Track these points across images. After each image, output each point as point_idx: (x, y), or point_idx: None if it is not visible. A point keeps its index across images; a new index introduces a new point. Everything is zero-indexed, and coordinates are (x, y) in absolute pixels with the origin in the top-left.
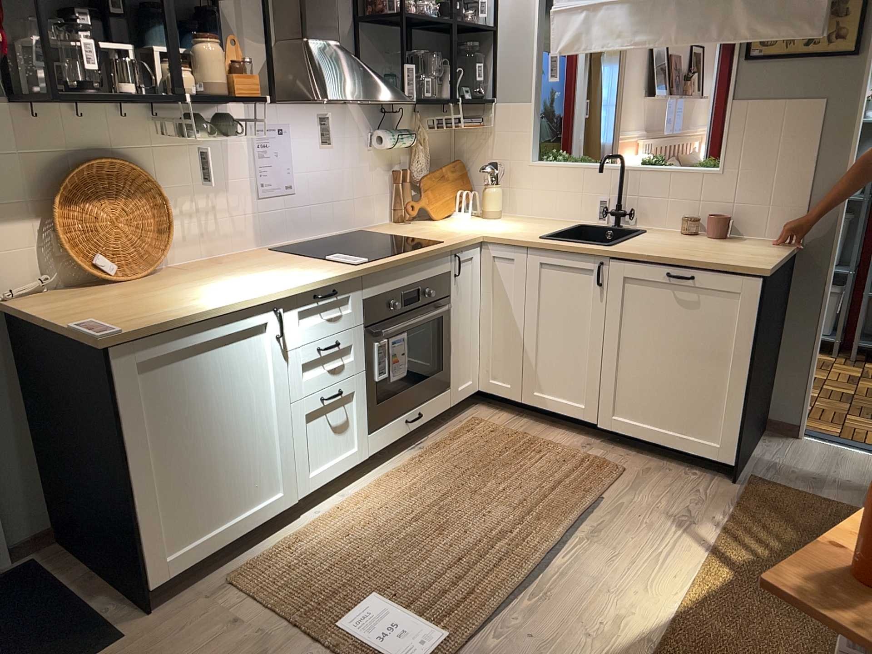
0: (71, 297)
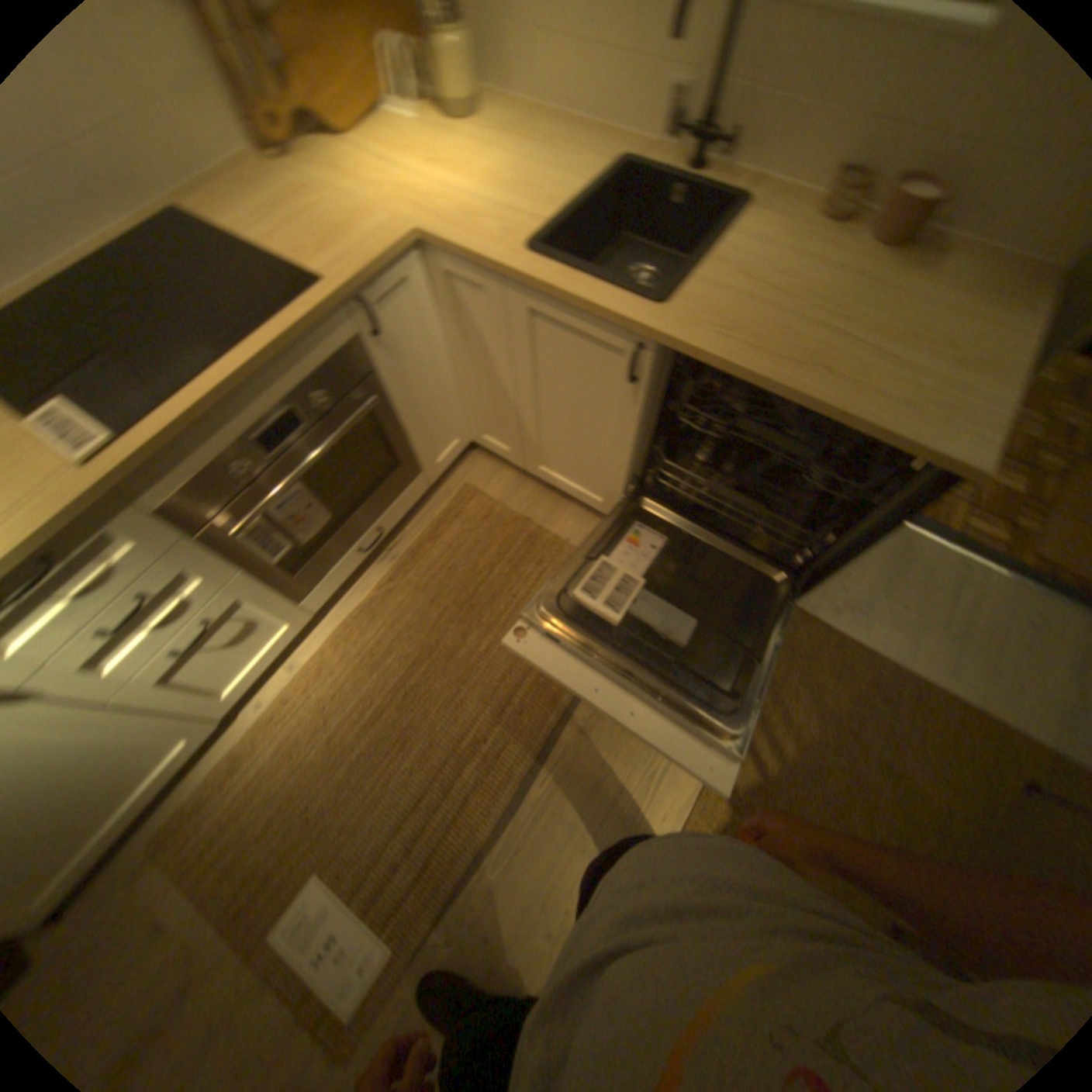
0: None
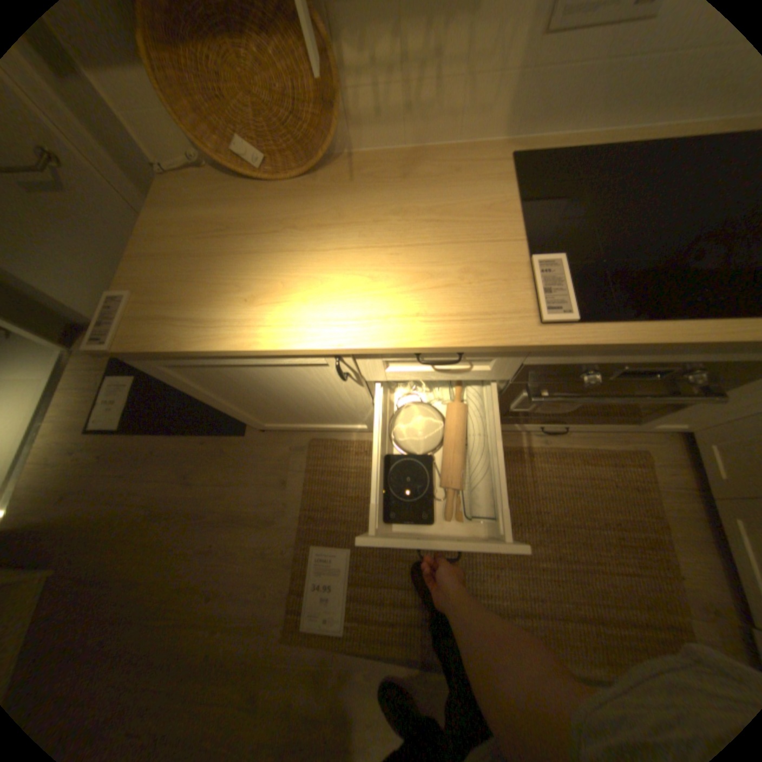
0: (200, 191)
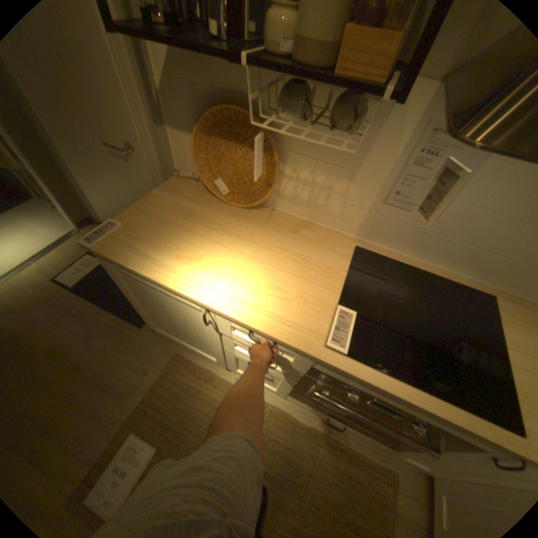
0: (190, 193)
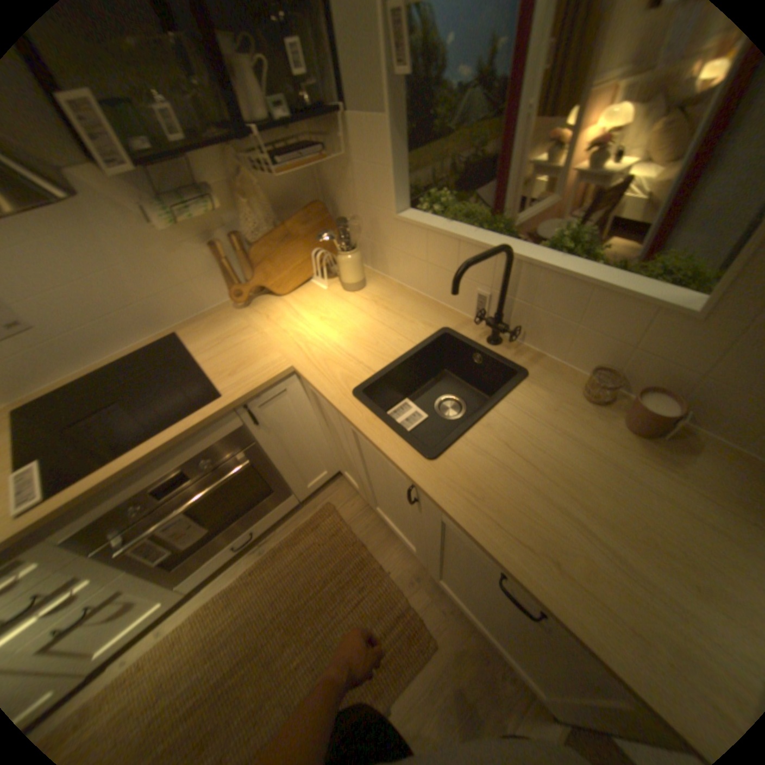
0: None
